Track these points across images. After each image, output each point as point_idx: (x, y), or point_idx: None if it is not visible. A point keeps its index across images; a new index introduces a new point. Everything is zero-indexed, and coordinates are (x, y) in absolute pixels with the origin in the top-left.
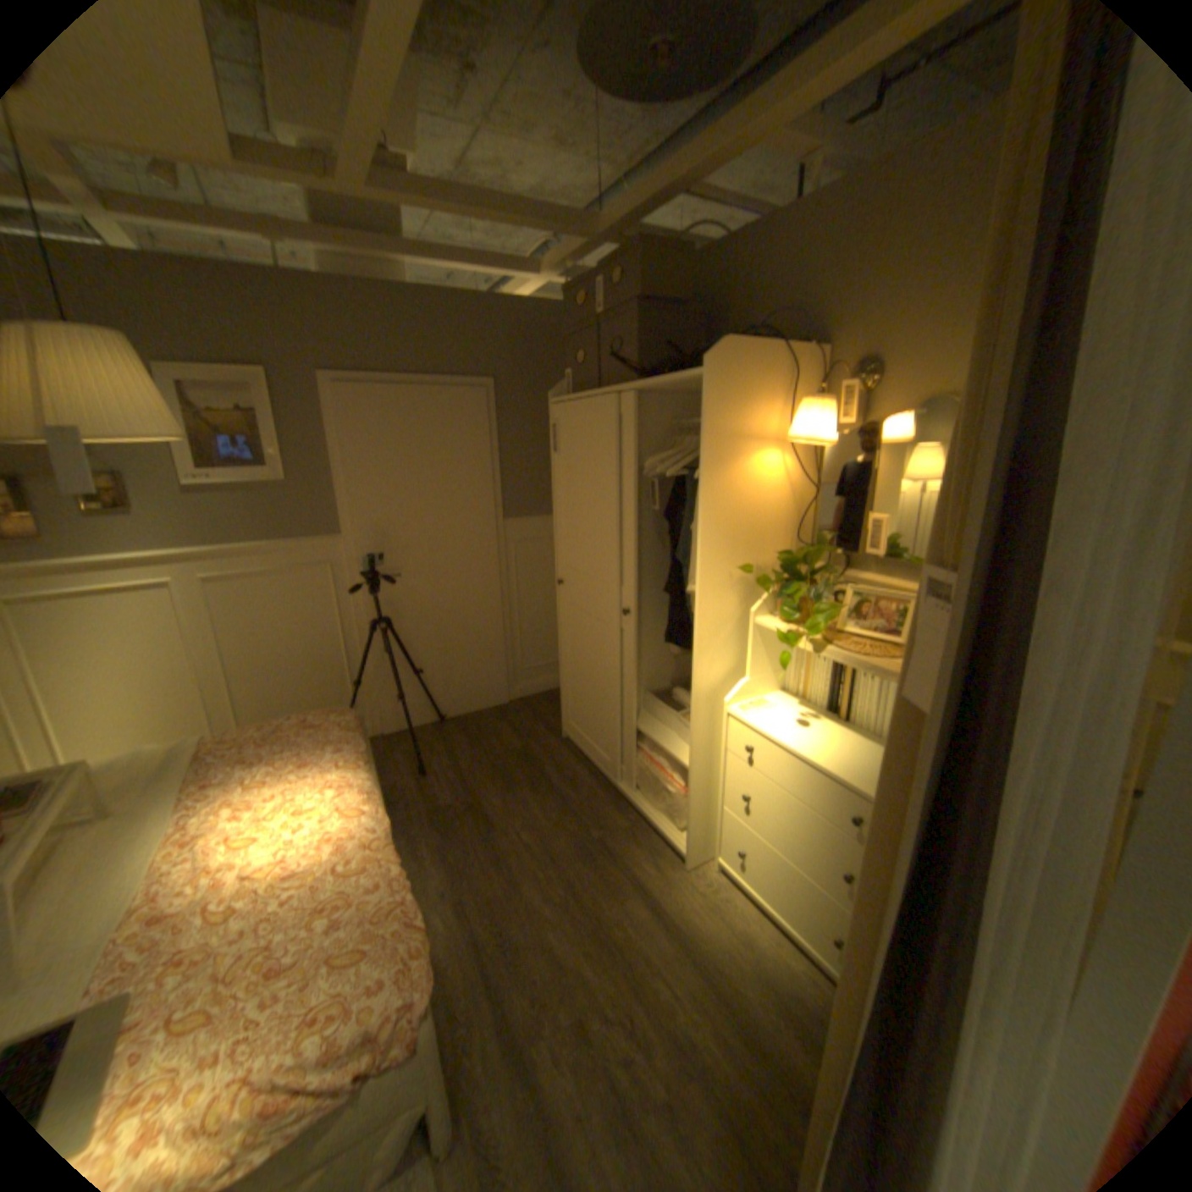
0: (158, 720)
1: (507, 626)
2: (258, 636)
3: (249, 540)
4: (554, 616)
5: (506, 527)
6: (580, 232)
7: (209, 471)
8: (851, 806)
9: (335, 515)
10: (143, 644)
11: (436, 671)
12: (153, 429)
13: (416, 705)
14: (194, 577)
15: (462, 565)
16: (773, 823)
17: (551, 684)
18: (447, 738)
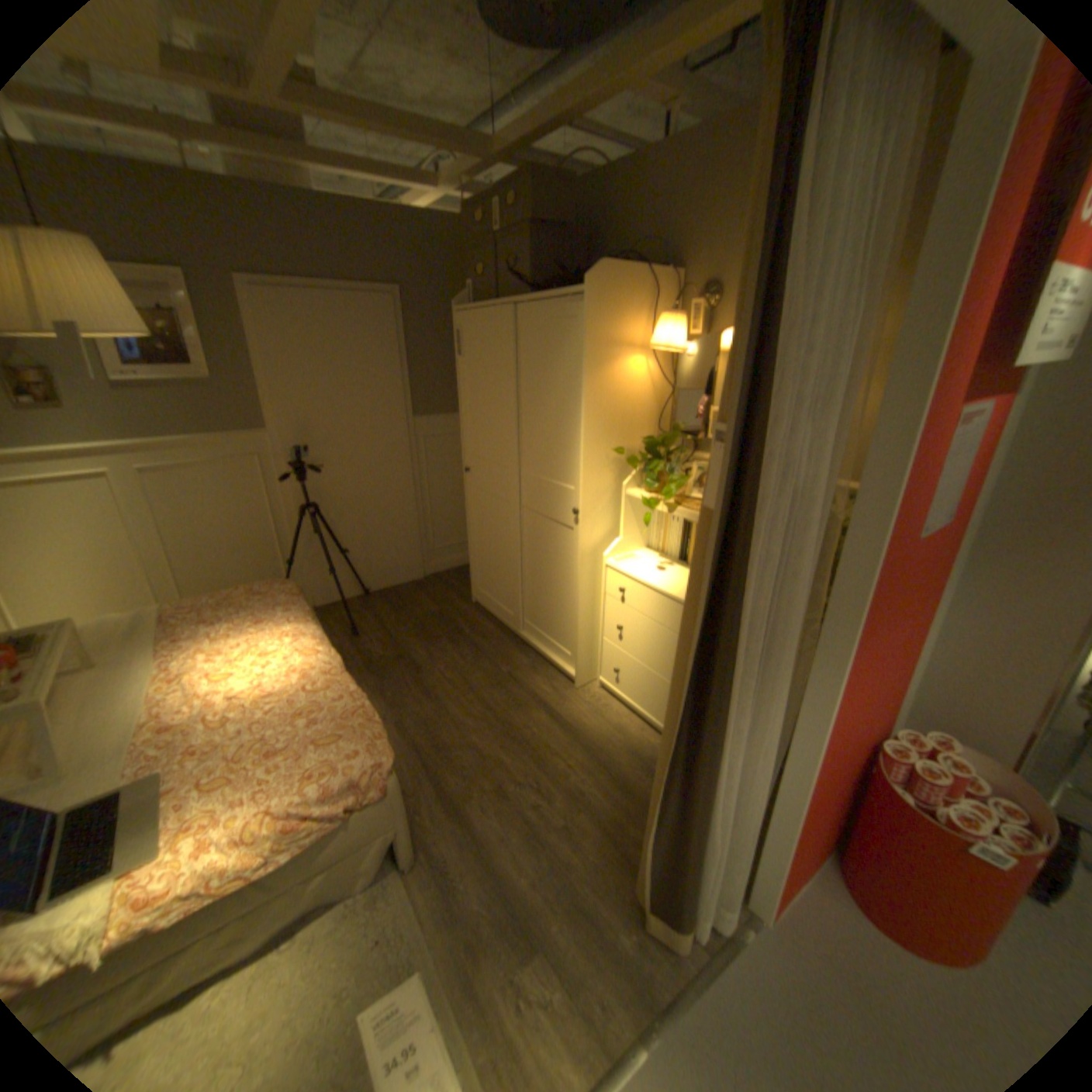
0: (108, 598)
1: (420, 511)
2: (196, 521)
3: (180, 434)
4: (461, 503)
5: (416, 424)
6: (475, 151)
7: (137, 368)
8: None
9: (259, 411)
10: (88, 530)
11: (359, 551)
12: (130, 326)
13: (344, 581)
14: (131, 468)
15: (379, 457)
16: (639, 642)
17: (460, 561)
18: (373, 607)
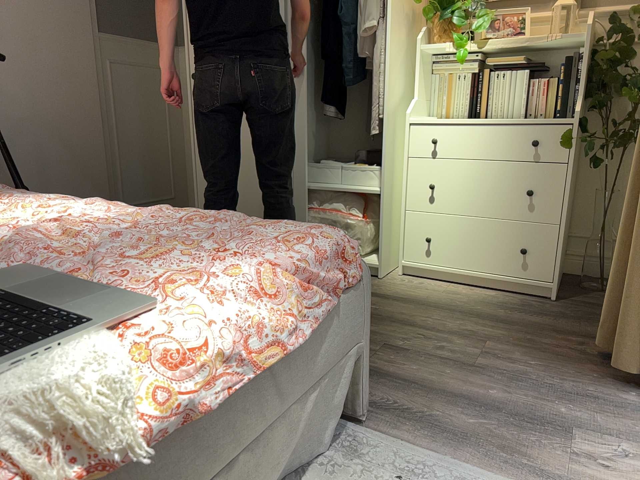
0: None
1: (109, 154)
2: None
3: None
4: (152, 151)
5: (103, 43)
6: None
7: None
8: (528, 138)
9: None
10: None
11: None
12: None
13: None
14: None
15: (62, 74)
16: (459, 193)
17: None
18: None
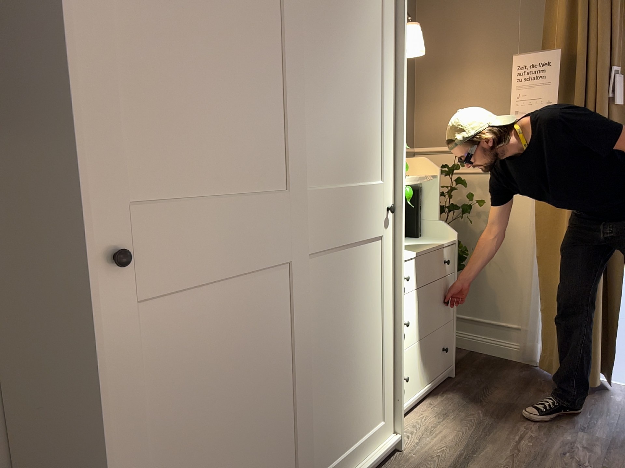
0: None
1: None
2: None
3: None
4: None
5: None
6: None
7: None
8: (439, 257)
9: None
10: None
11: None
12: None
13: None
14: None
15: None
16: (414, 319)
17: None
18: None
